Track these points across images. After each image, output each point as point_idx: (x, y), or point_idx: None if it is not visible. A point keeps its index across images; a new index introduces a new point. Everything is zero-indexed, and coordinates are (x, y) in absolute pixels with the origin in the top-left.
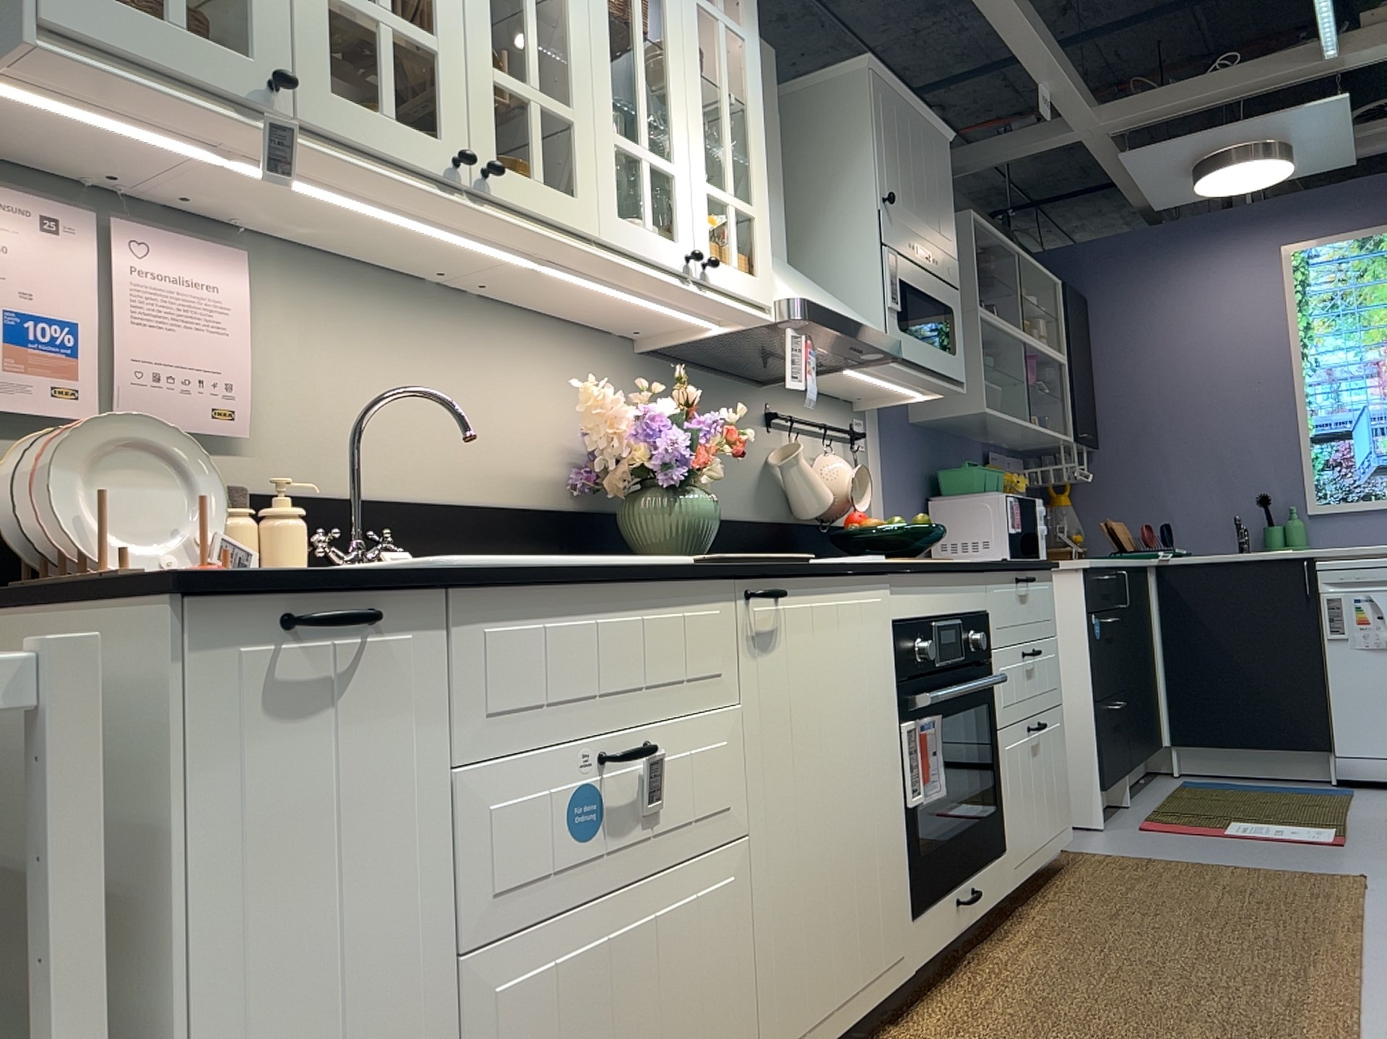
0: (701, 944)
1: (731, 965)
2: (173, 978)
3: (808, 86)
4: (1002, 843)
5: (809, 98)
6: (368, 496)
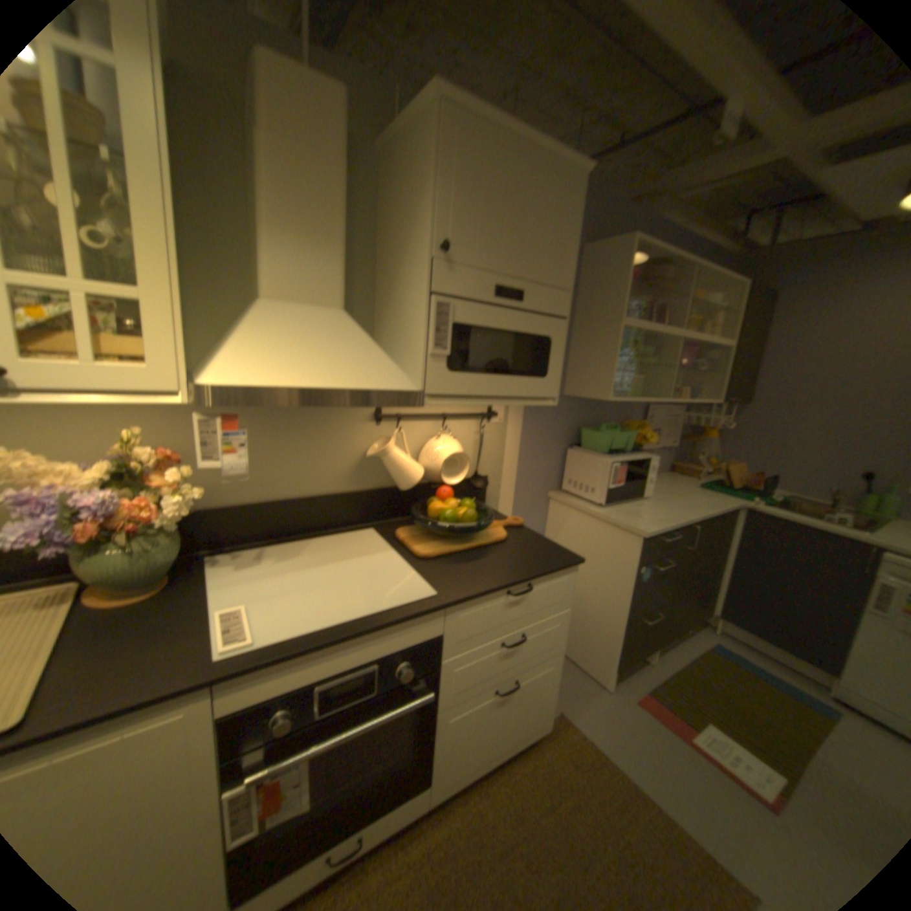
0: None
1: None
2: None
3: (405, 118)
4: (423, 785)
5: (407, 131)
6: None
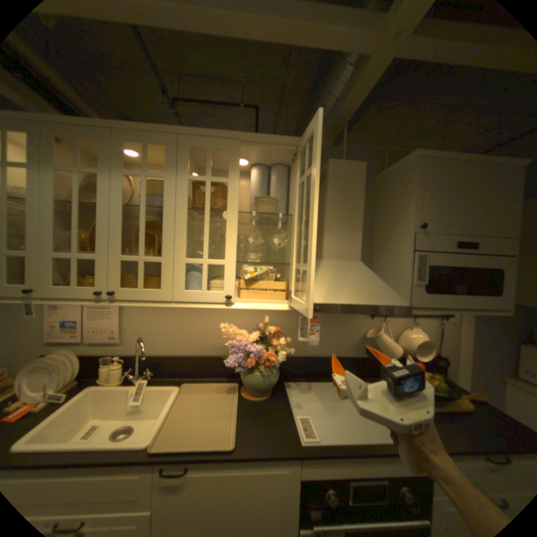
0: None
1: None
2: None
3: (394, 167)
4: None
5: (395, 173)
6: (158, 354)
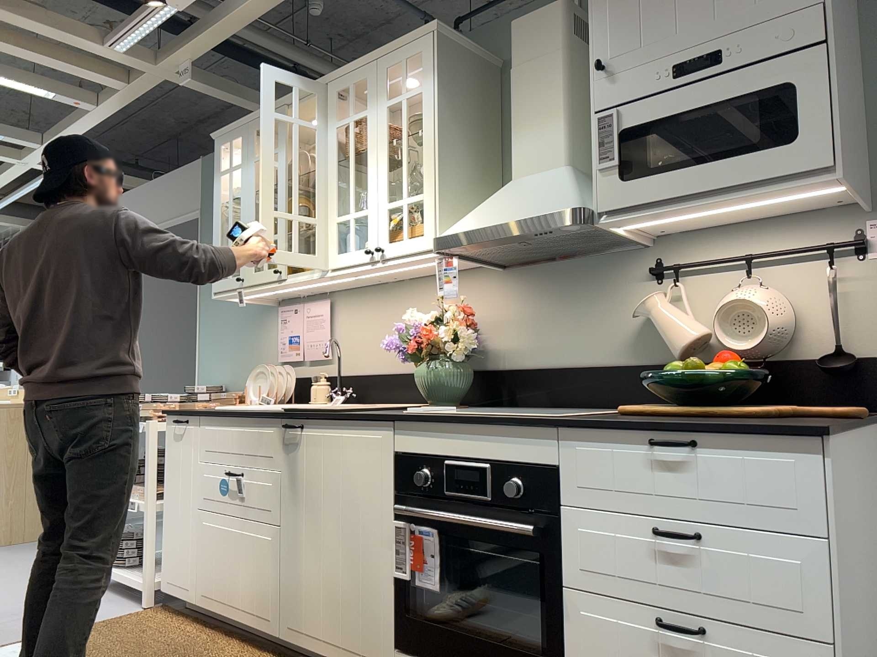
0: (256, 554)
1: (267, 571)
2: (165, 484)
3: None
4: None
5: None
6: (364, 373)
